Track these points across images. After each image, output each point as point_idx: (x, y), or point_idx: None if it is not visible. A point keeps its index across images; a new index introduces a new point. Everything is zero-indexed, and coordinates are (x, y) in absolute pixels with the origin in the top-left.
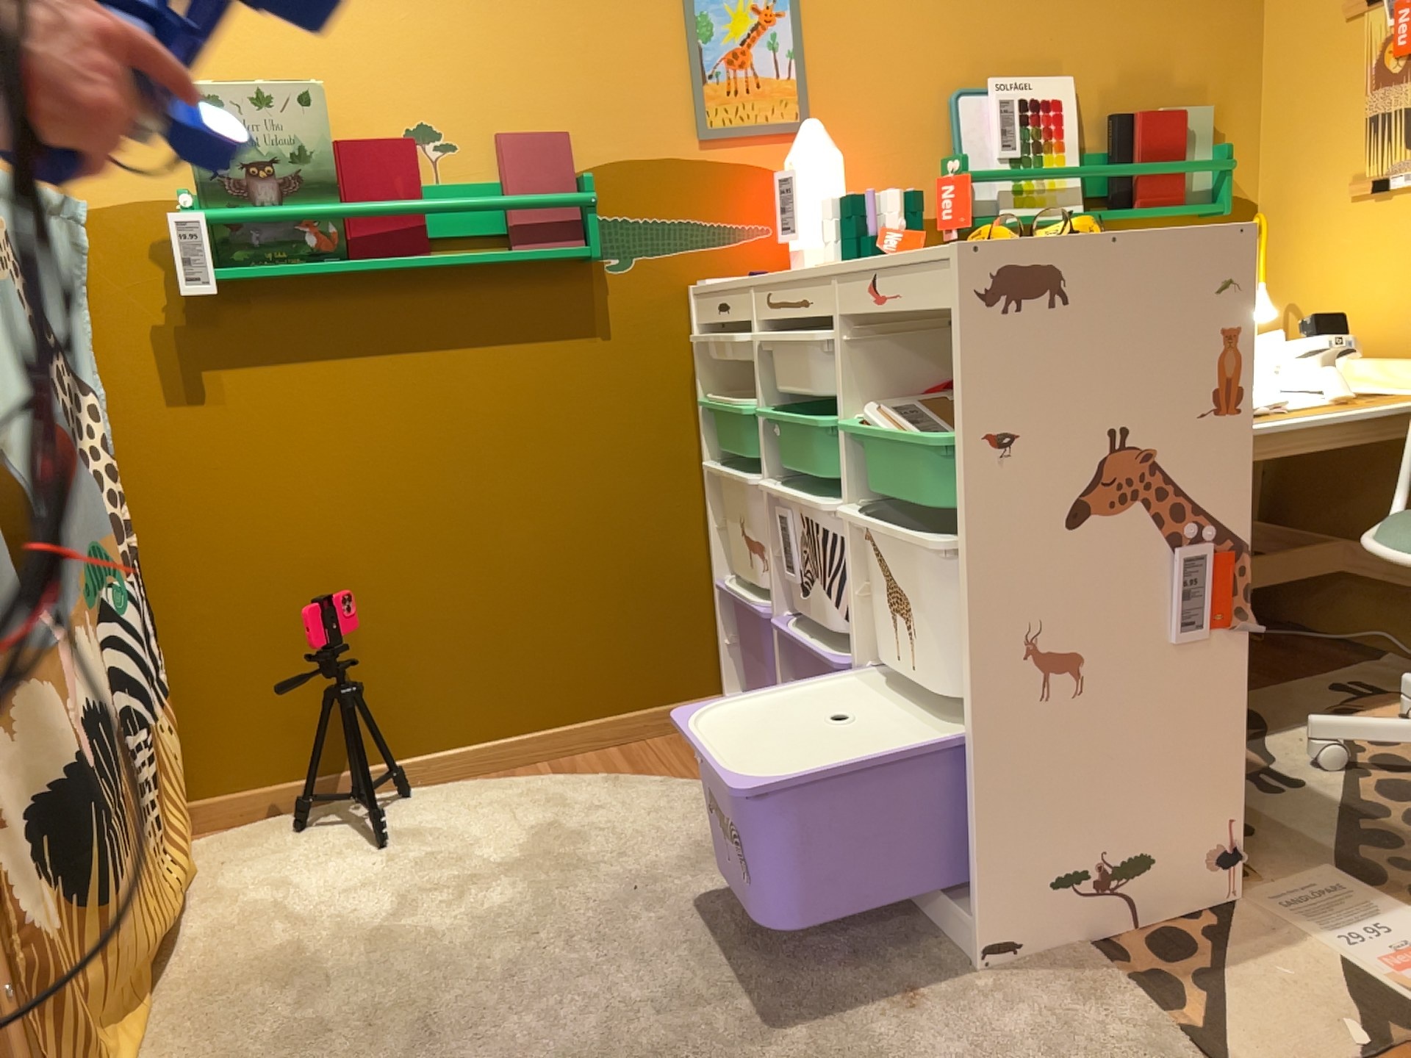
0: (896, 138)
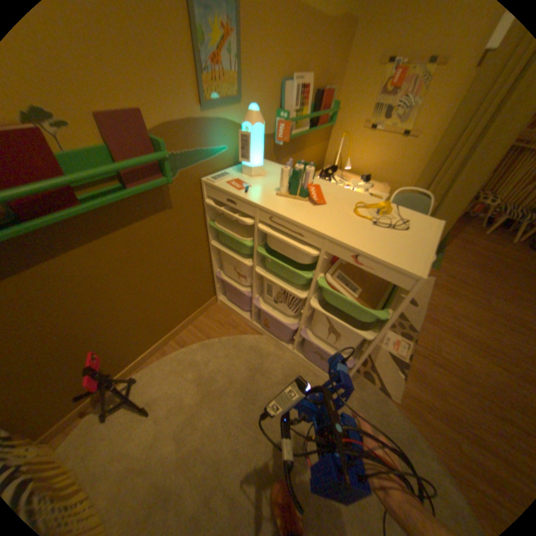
0: (266, 100)
